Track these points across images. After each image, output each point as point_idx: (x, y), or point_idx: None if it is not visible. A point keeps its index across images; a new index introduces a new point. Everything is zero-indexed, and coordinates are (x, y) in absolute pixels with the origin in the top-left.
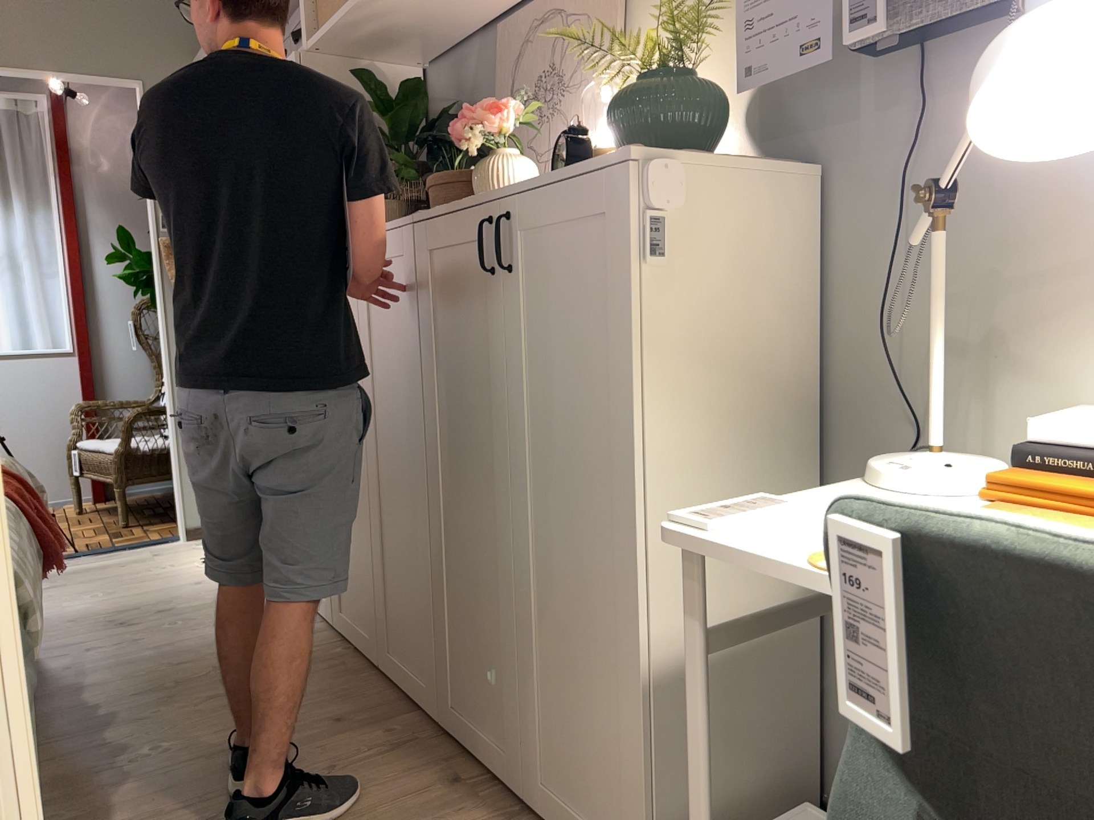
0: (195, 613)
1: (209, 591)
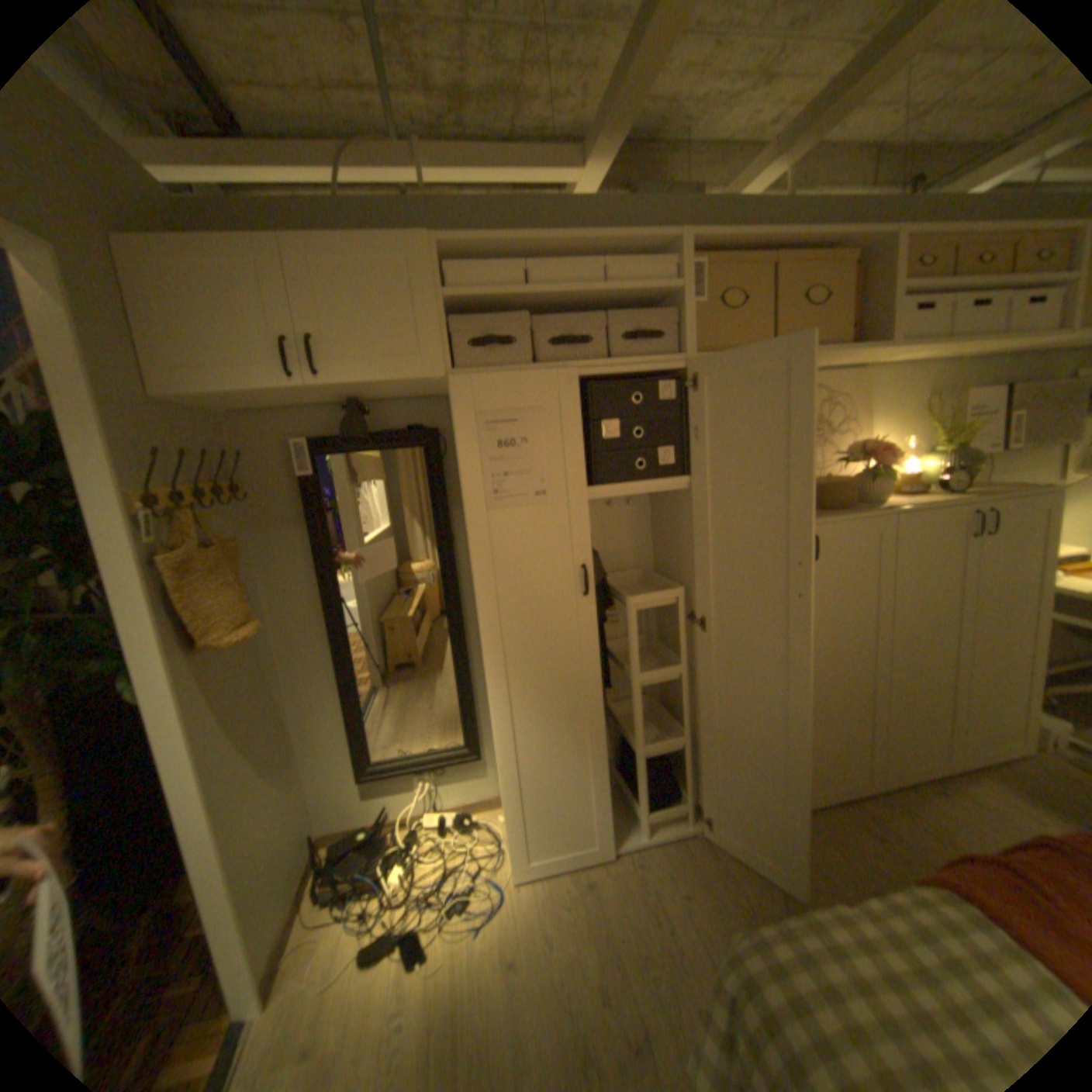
0: (625, 959)
1: (546, 951)
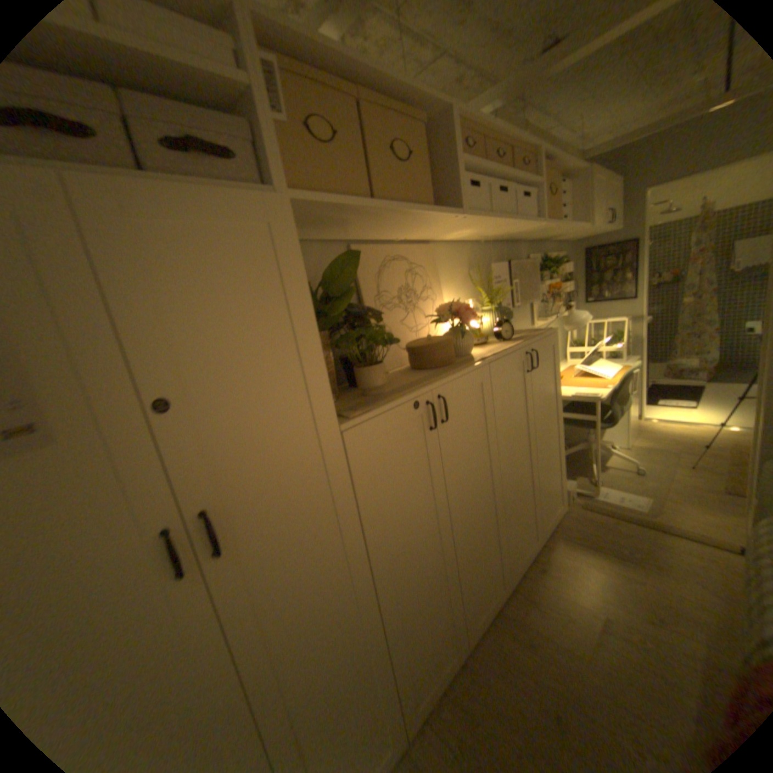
0: None
1: None
